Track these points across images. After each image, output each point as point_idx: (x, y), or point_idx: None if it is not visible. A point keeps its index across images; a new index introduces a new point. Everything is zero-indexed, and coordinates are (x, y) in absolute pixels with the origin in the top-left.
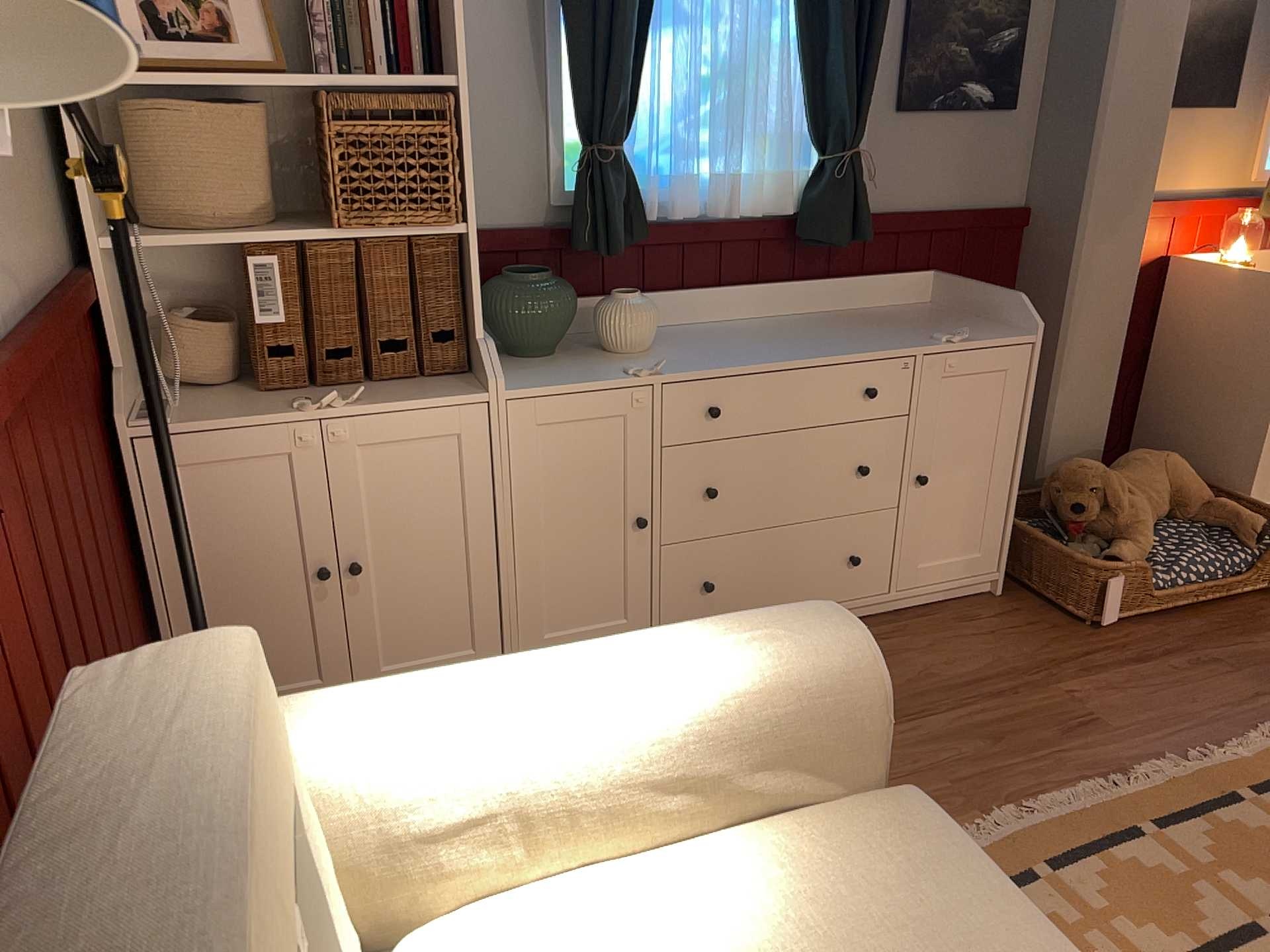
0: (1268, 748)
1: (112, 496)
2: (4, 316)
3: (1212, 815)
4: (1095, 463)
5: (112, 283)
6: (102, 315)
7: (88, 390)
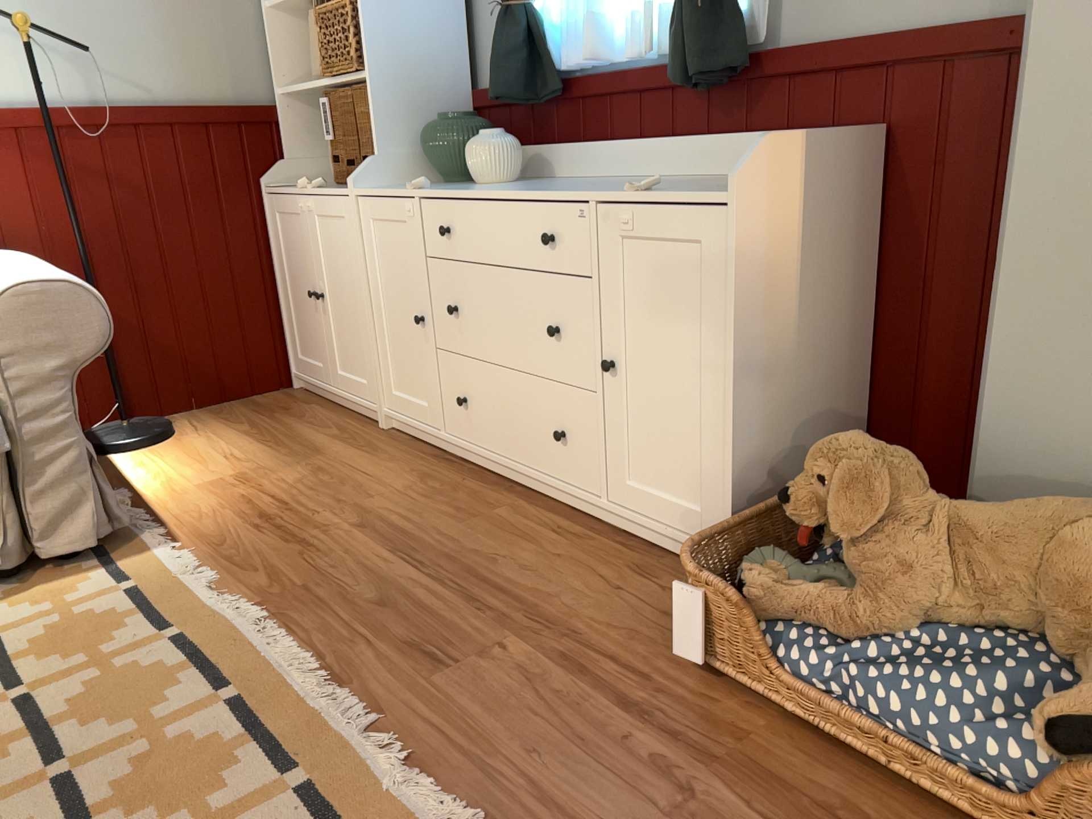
0: (418, 818)
1: (251, 220)
2: (122, 103)
3: (252, 744)
4: (883, 450)
5: (293, 115)
6: (282, 131)
7: (241, 162)
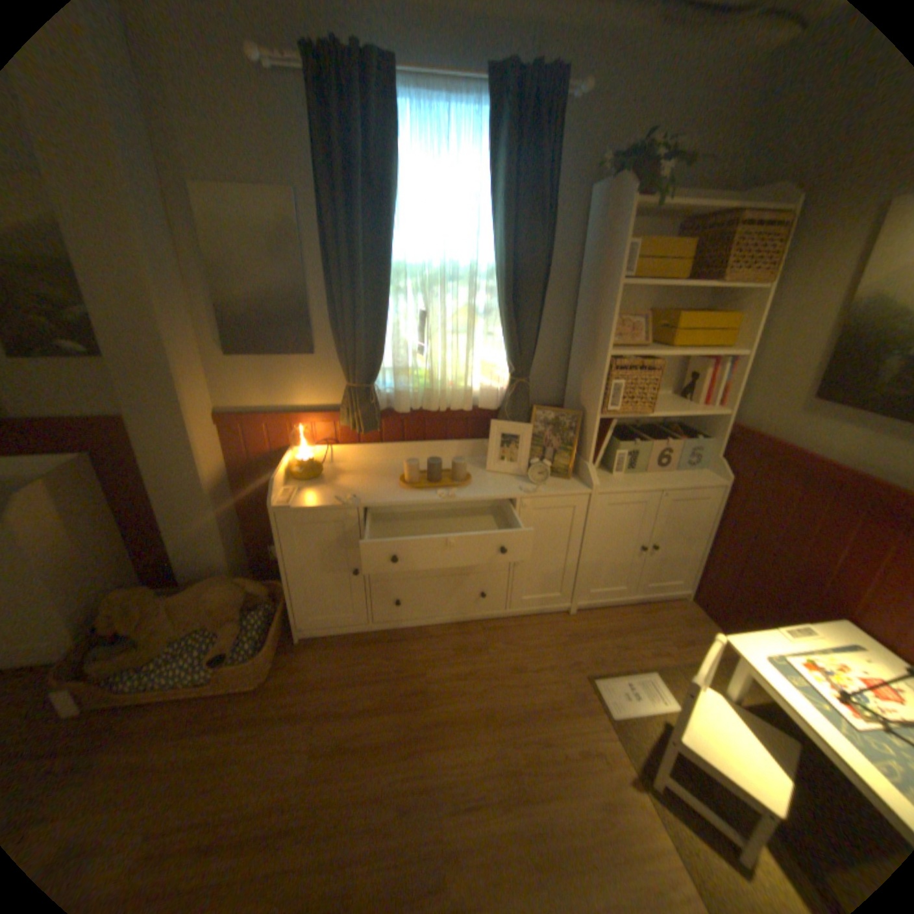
0: None
1: None
2: None
3: None
4: (132, 596)
5: None
6: None
7: None
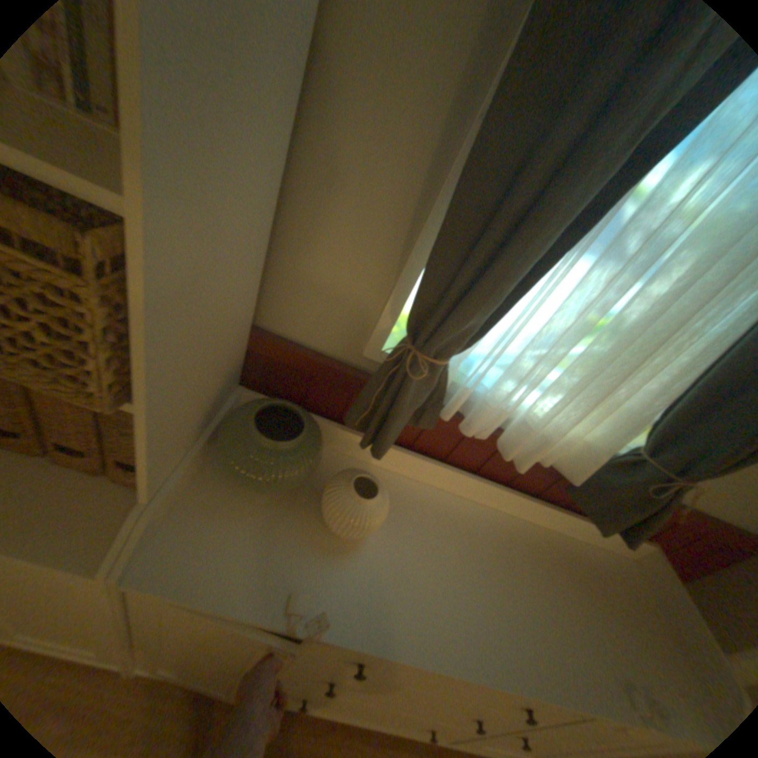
0: None
1: None
2: None
3: None
4: None
5: None
6: None
7: None
